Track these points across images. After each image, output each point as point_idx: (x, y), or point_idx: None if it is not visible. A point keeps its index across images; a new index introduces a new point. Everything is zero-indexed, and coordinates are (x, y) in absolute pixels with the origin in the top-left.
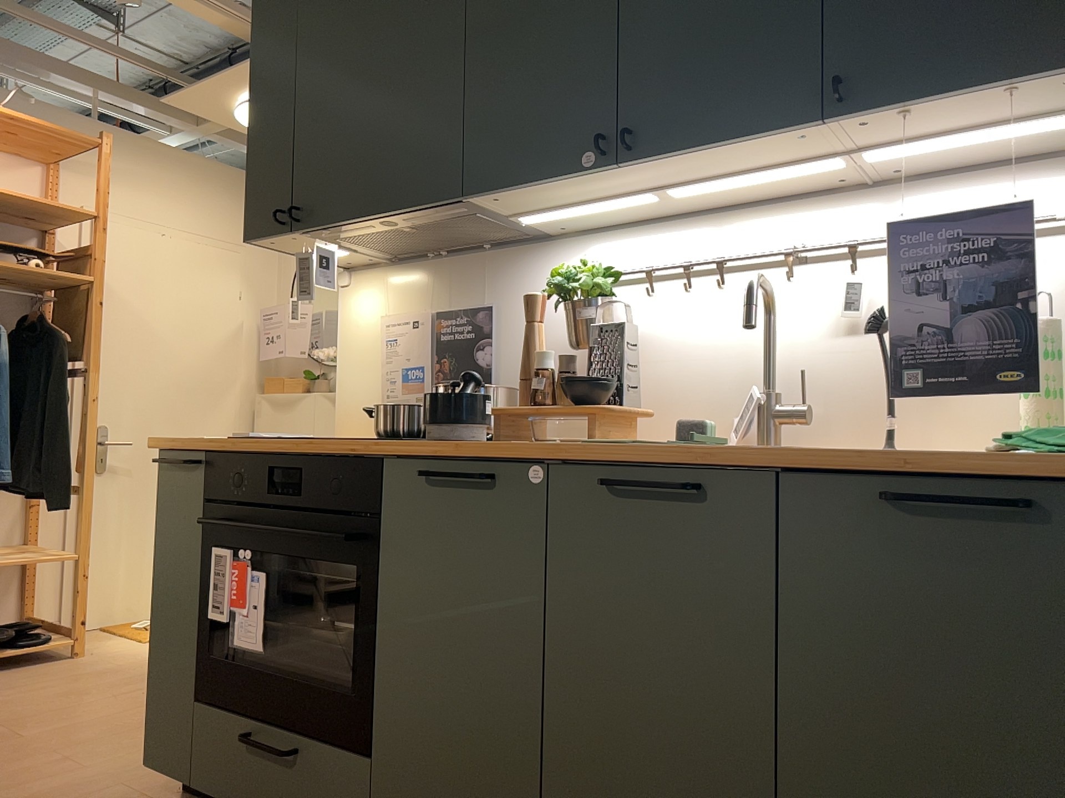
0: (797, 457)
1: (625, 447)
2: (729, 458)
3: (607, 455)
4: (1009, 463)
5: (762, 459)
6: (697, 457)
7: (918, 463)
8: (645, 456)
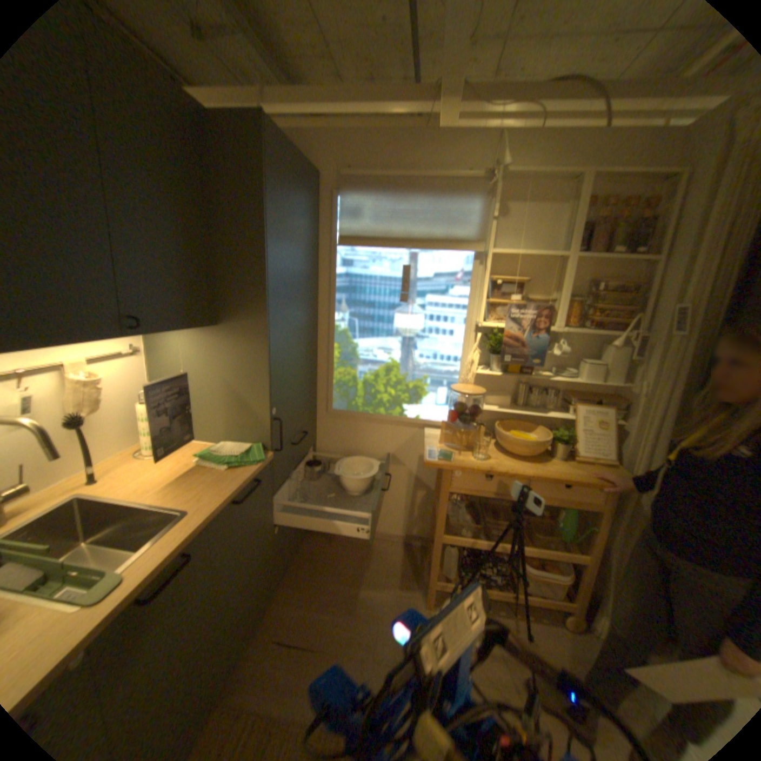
0: (217, 512)
1: (131, 577)
2: (195, 533)
3: (139, 589)
4: (255, 474)
5: (206, 523)
6: (183, 544)
7: (240, 488)
8: (150, 569)
